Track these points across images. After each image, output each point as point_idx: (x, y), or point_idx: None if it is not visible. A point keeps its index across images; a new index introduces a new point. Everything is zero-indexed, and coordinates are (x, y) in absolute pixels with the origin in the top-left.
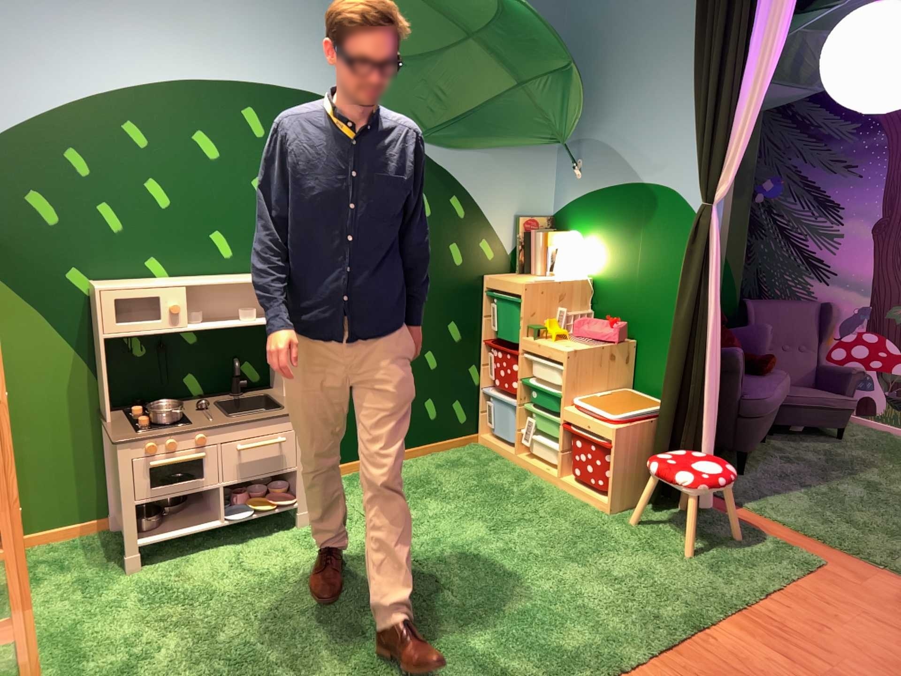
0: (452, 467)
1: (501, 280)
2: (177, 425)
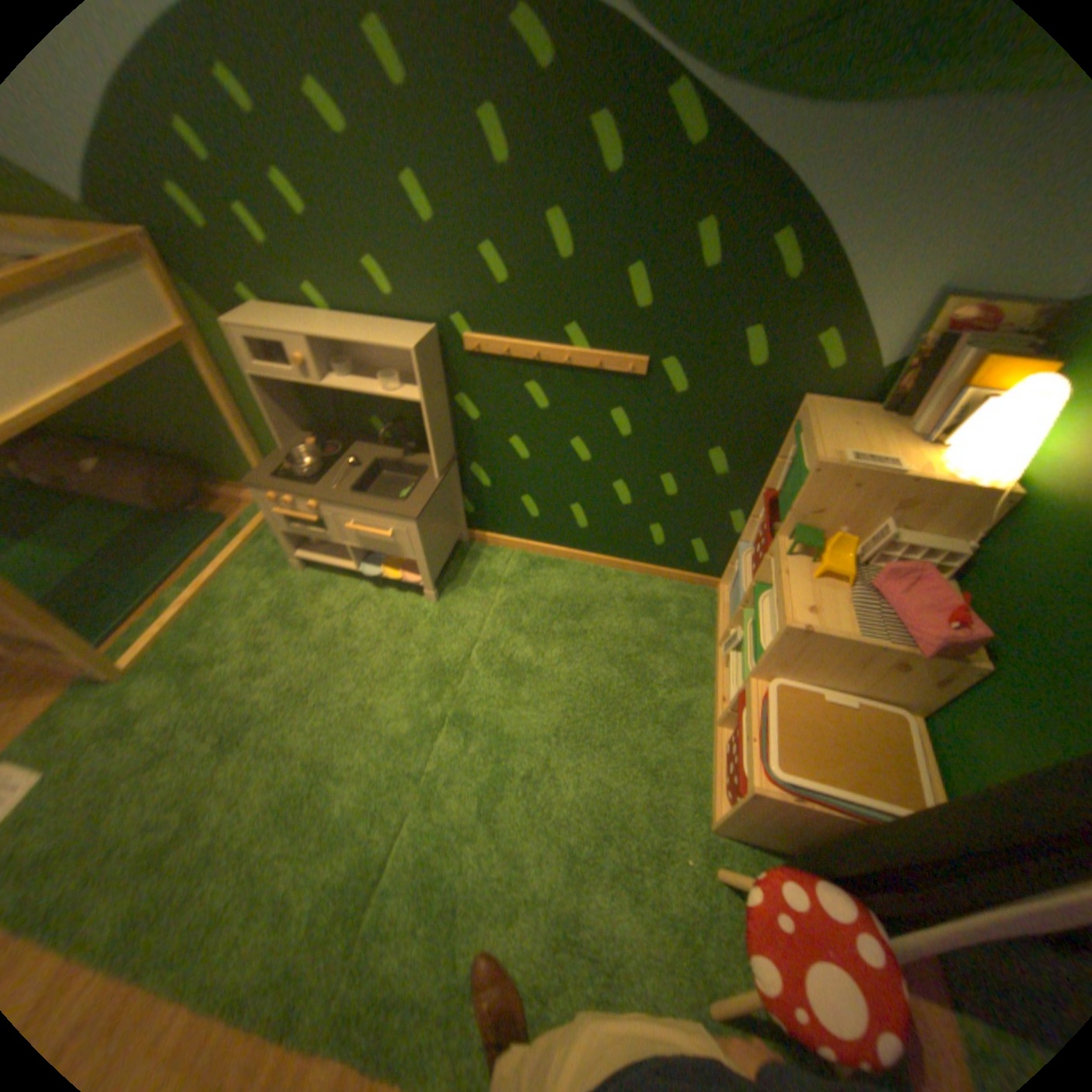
0: (643, 610)
1: (811, 423)
2: (309, 481)
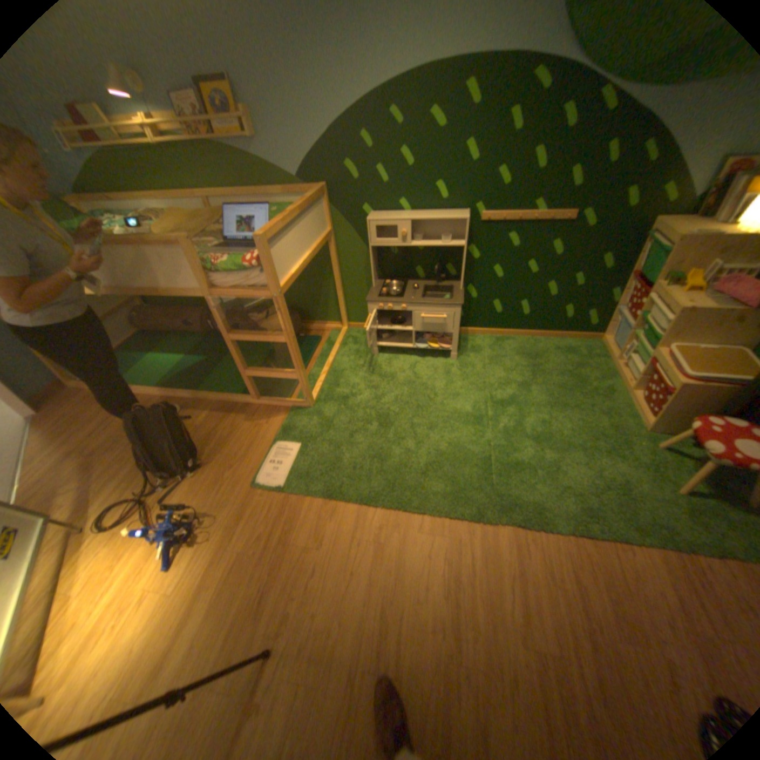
0: (566, 352)
1: (665, 226)
2: (396, 298)
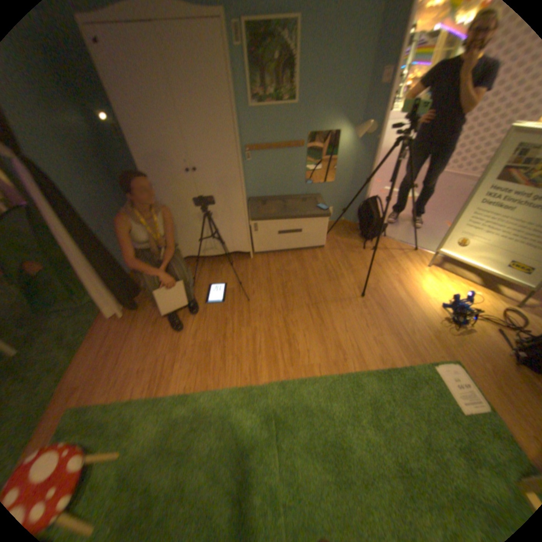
0: None
1: None
2: None
